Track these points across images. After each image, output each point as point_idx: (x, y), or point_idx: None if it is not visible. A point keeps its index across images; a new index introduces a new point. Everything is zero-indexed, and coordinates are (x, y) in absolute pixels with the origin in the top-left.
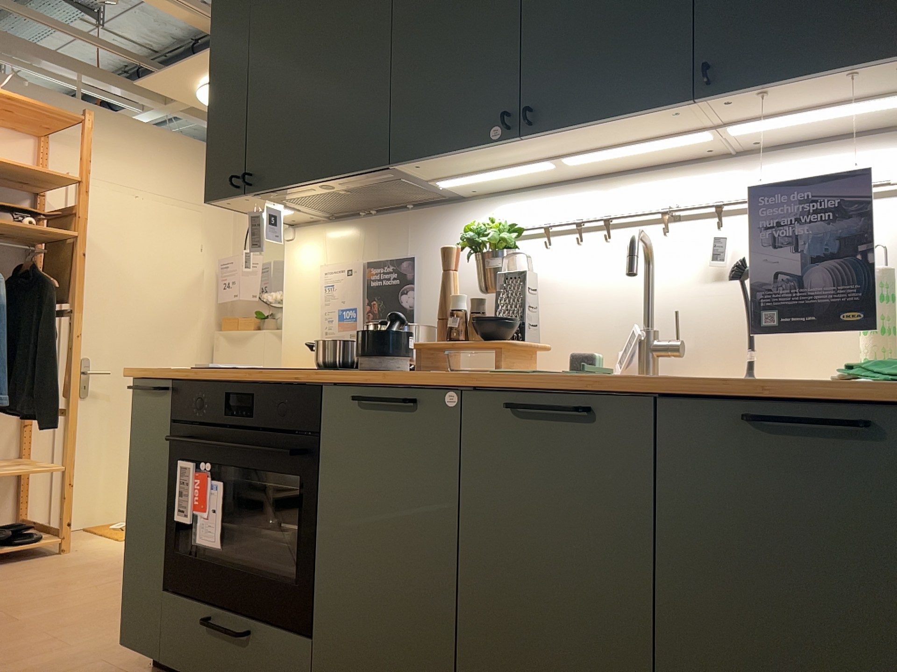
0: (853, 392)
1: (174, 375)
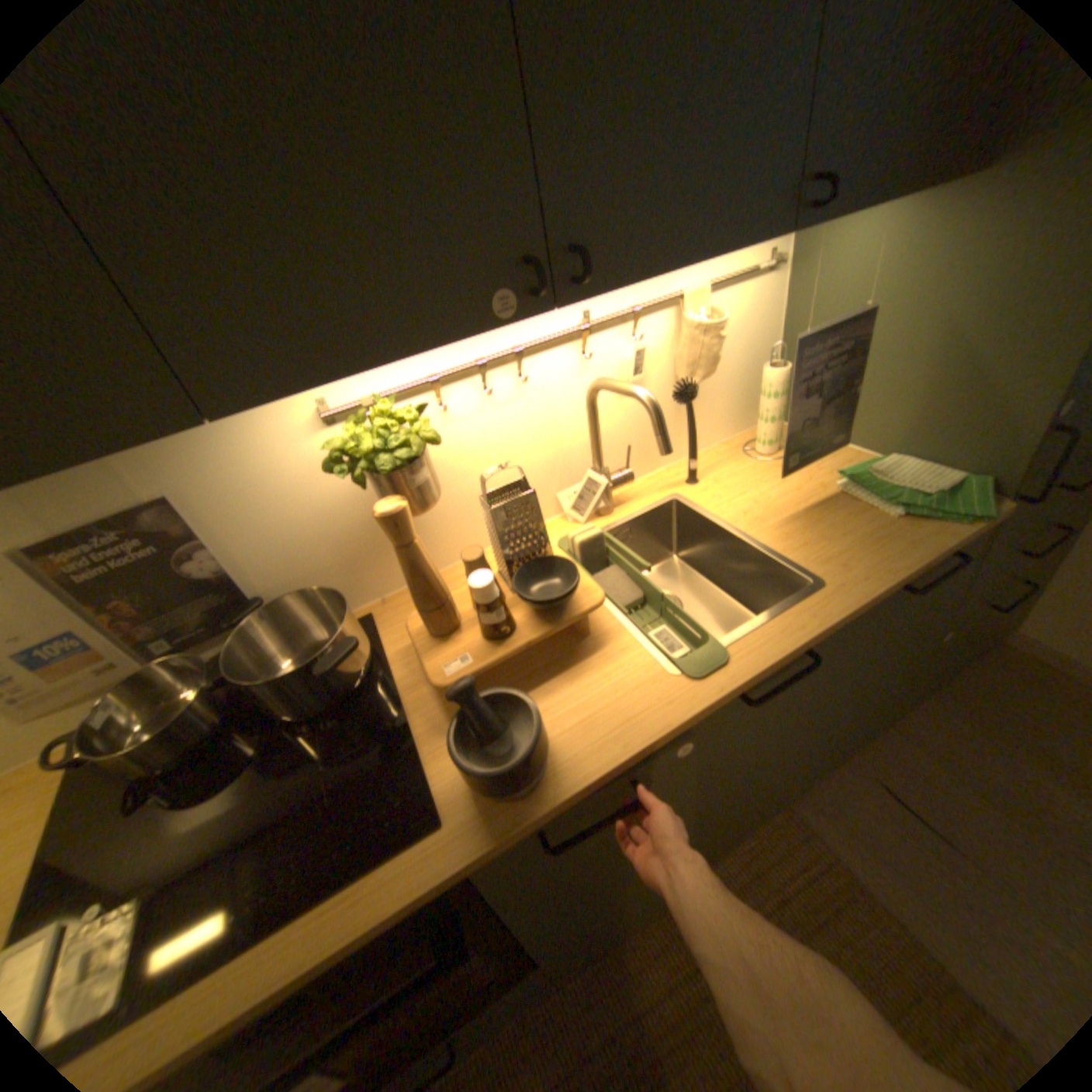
0: (968, 543)
1: None
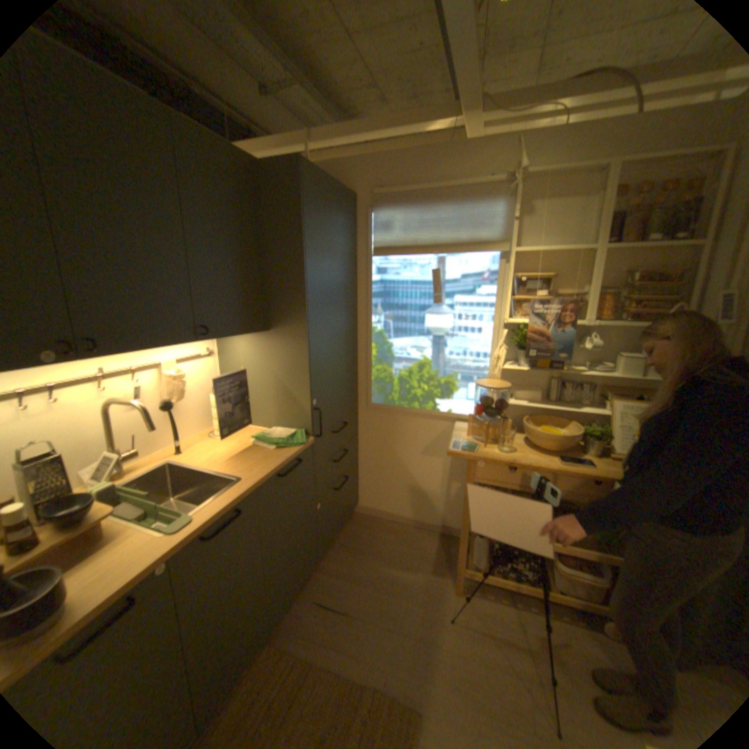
0: (297, 454)
1: None
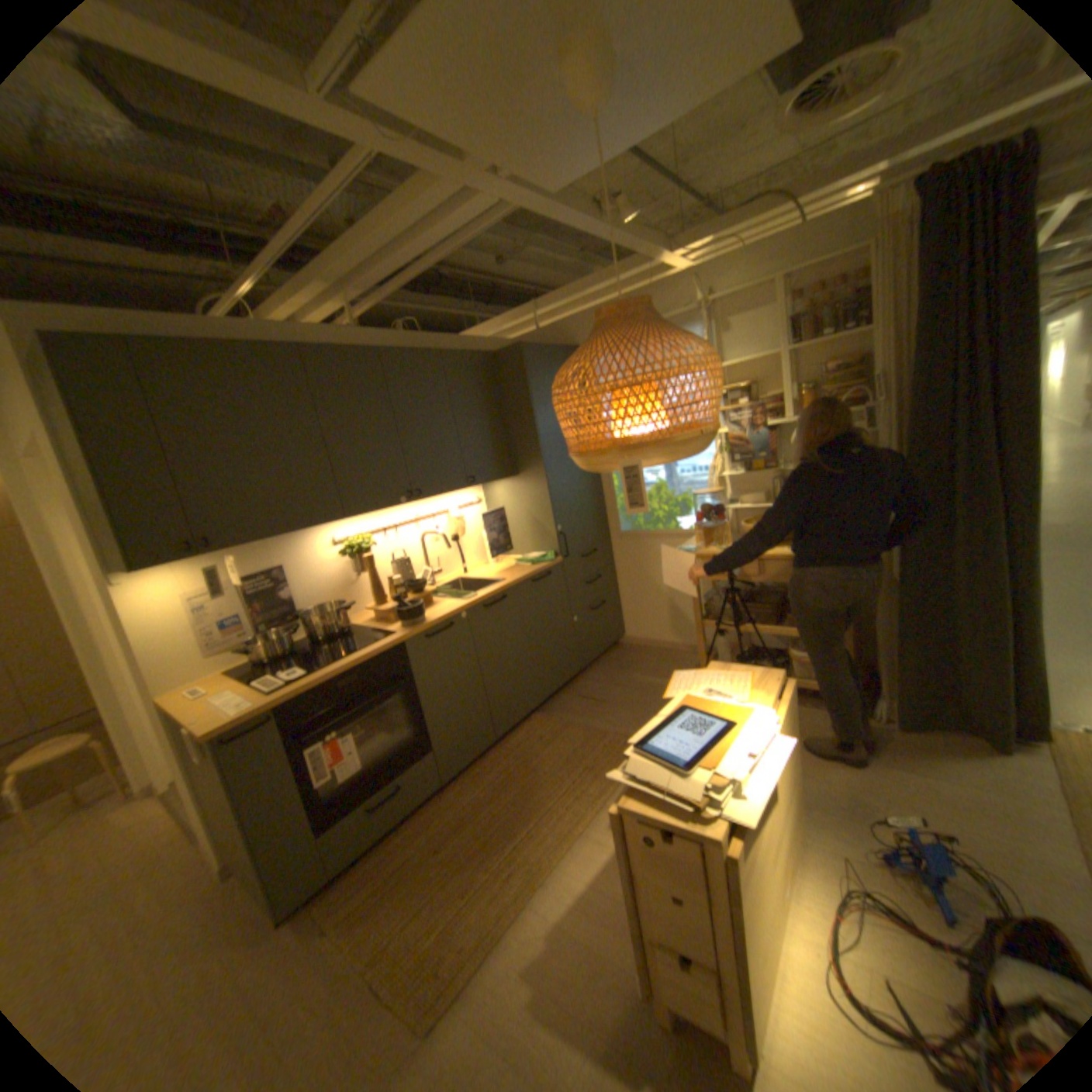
0: (546, 567)
1: (269, 706)
